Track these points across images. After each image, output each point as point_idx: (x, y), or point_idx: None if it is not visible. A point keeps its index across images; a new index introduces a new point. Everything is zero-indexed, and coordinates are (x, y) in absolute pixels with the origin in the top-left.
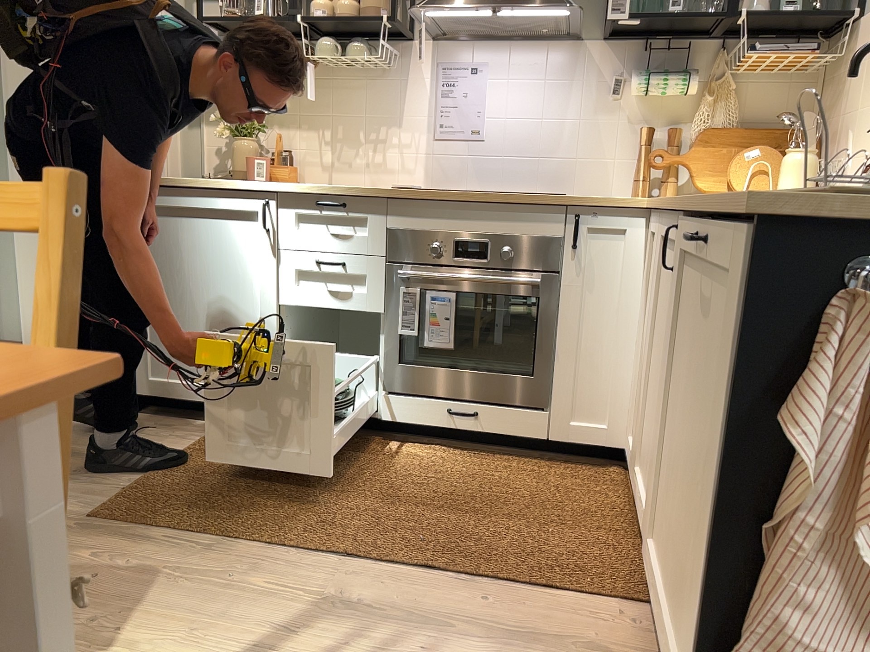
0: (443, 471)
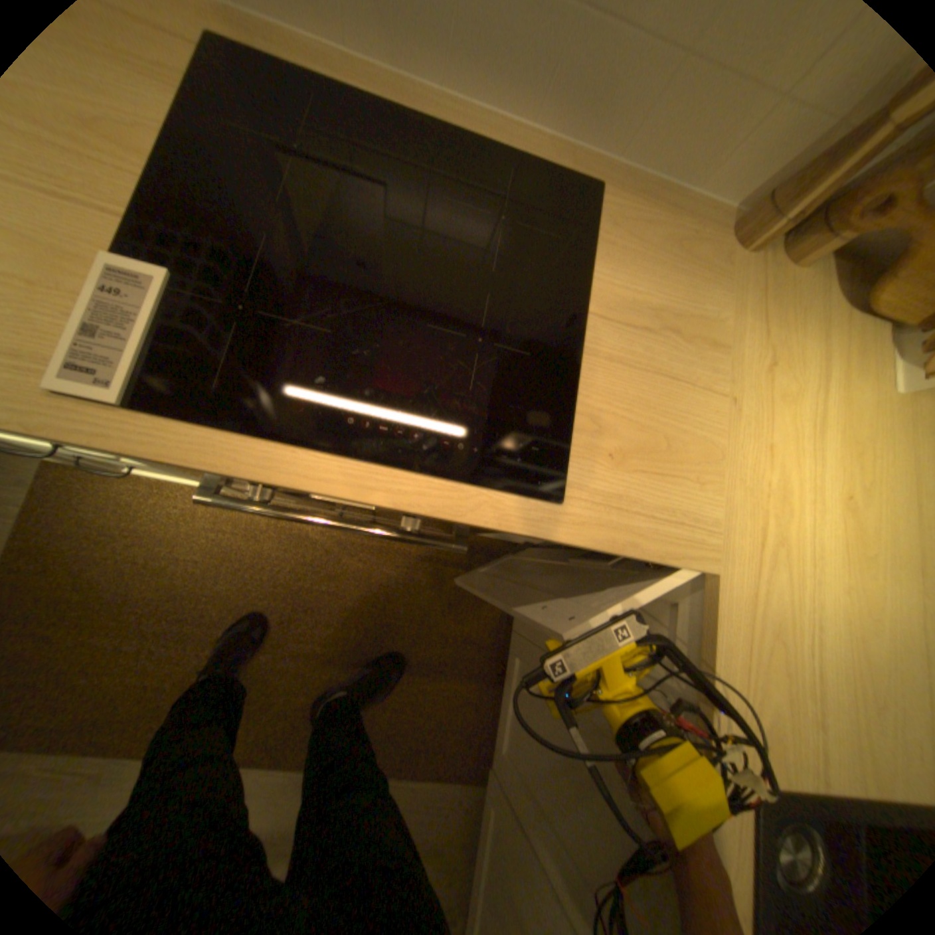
0: (338, 567)
